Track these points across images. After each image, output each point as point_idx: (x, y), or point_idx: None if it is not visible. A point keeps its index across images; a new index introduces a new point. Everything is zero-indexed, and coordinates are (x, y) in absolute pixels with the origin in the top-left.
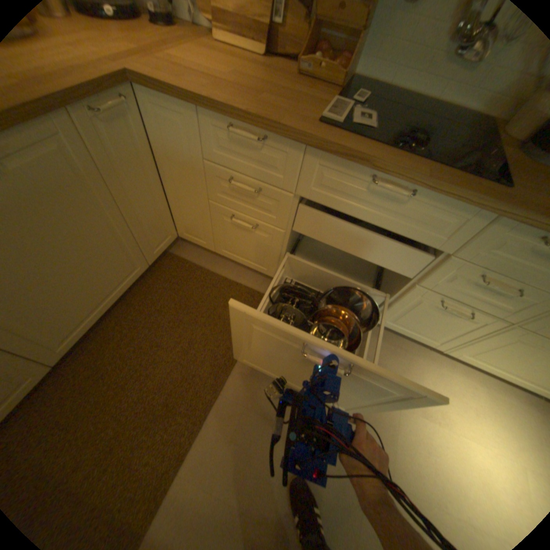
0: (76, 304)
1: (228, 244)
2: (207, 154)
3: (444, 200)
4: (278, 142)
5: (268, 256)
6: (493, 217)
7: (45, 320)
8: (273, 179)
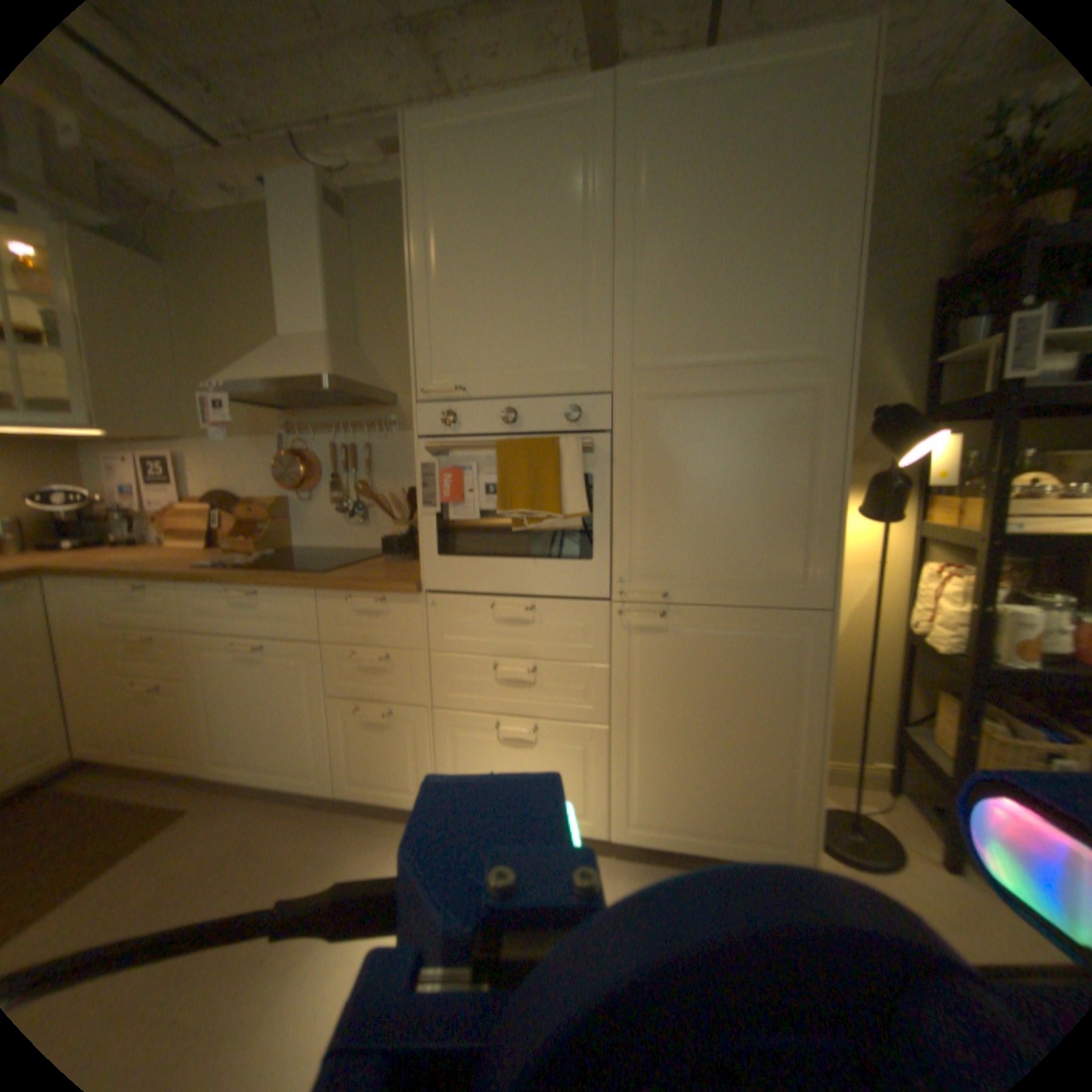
0: None
1: (133, 744)
2: (100, 624)
3: (275, 596)
4: (153, 592)
5: (180, 739)
6: (315, 598)
7: None
8: (158, 627)
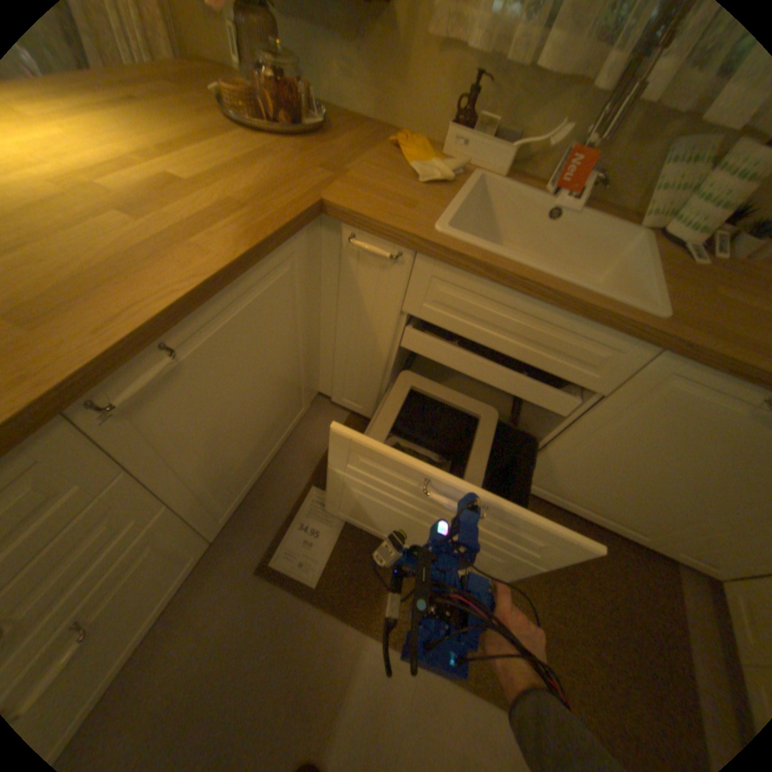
0: (592, 495)
1: None
2: None
3: None
4: None
5: None
6: None
7: (572, 477)
8: None
